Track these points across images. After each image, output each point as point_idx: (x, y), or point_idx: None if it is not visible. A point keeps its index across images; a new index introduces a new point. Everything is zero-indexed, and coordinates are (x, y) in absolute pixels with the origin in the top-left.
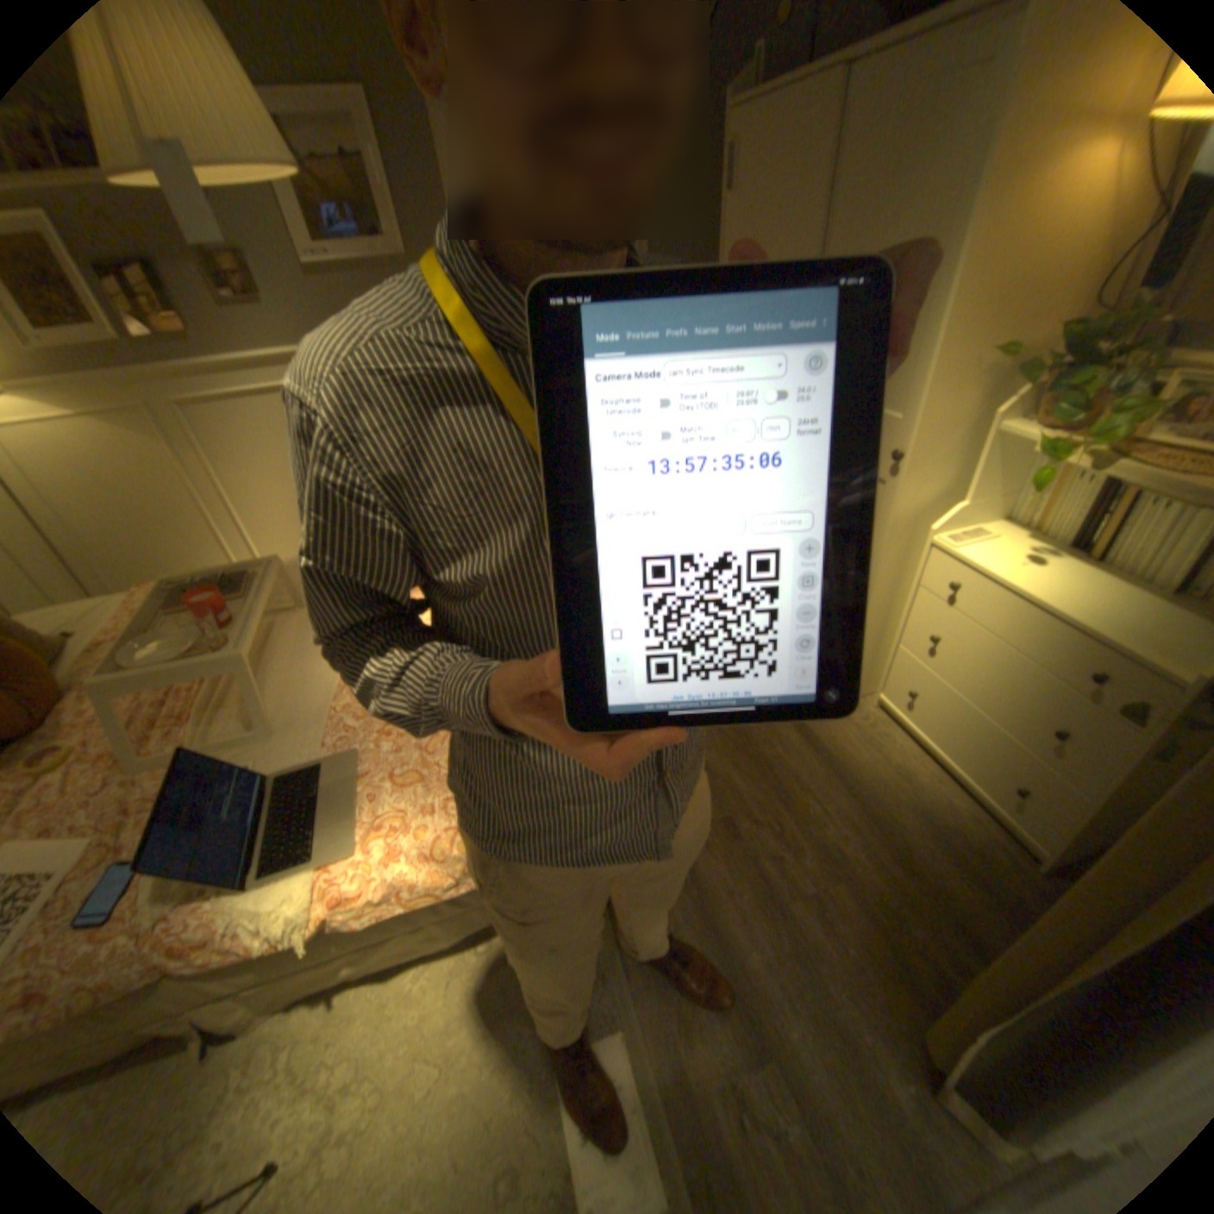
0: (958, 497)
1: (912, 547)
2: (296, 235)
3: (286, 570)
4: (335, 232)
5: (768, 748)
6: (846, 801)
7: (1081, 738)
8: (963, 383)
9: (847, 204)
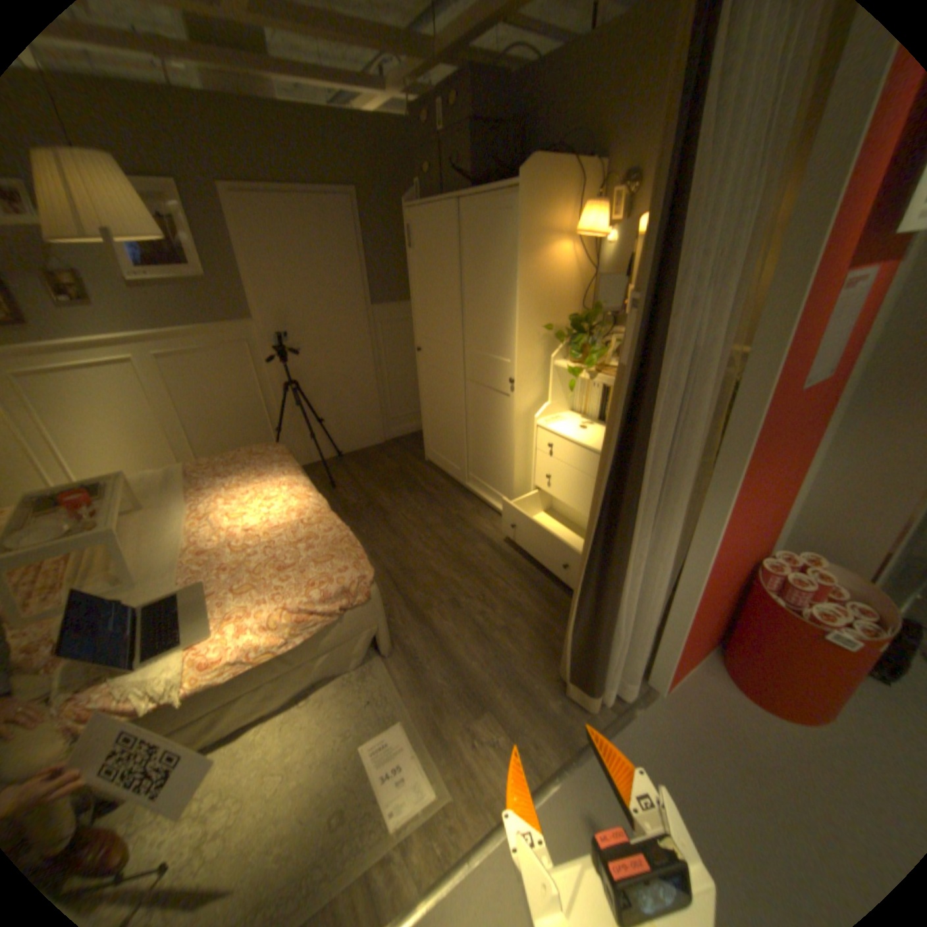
0: (546, 400)
1: (530, 429)
2: (123, 263)
3: (129, 481)
4: (153, 261)
5: (473, 557)
6: (519, 576)
7: None
8: (534, 343)
9: (468, 259)
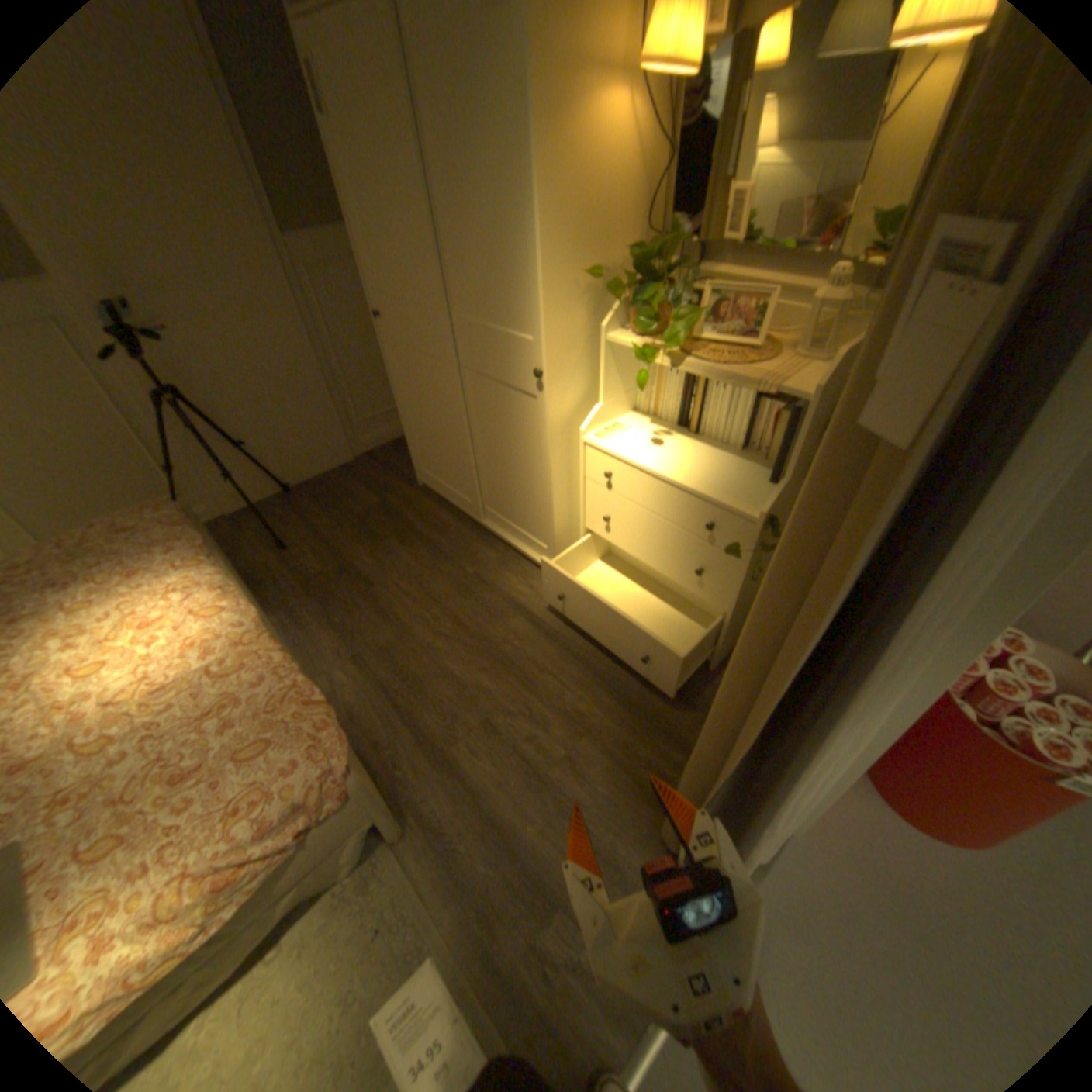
0: (596, 399)
1: (573, 448)
2: None
3: None
4: None
5: (507, 644)
6: (576, 667)
7: (711, 571)
8: (571, 304)
9: (434, 135)
